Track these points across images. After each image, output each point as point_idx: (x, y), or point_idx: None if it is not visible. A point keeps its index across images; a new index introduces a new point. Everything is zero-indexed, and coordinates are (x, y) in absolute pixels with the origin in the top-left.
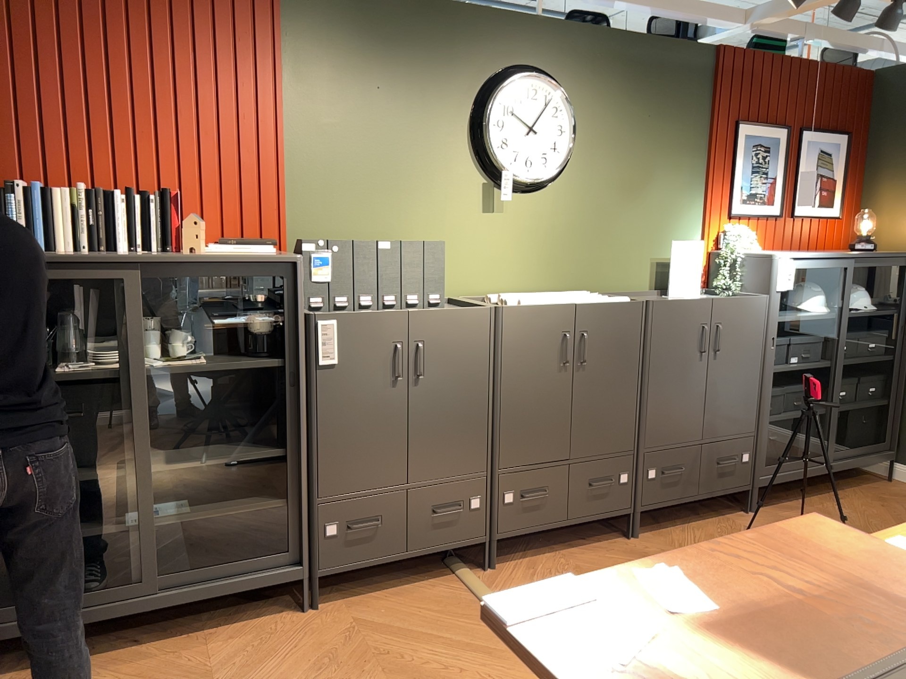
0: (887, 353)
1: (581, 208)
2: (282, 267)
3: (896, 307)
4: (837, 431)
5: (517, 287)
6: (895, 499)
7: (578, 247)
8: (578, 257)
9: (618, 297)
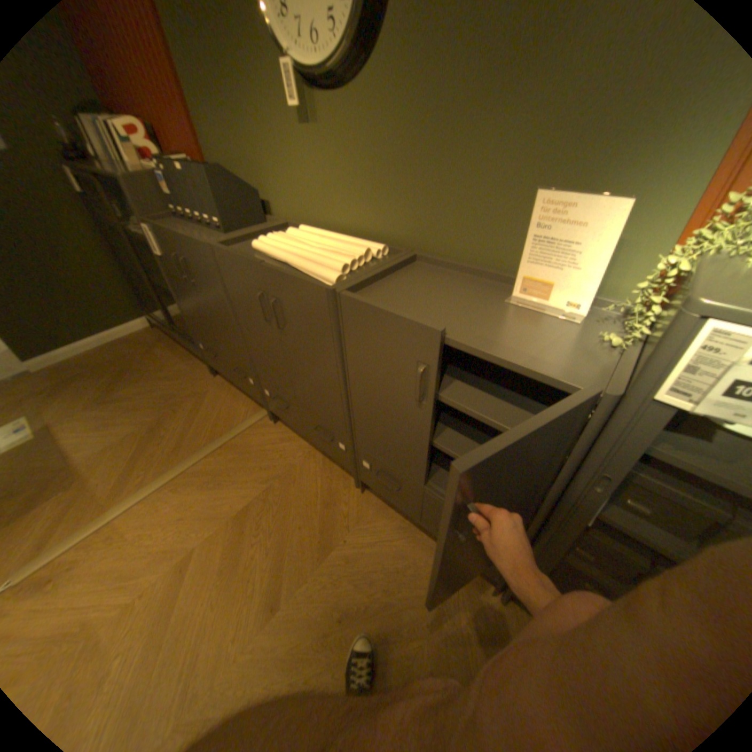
0: None
1: (406, 111)
2: (125, 181)
3: None
4: None
5: (341, 223)
6: None
7: (405, 180)
8: (404, 196)
9: (327, 271)
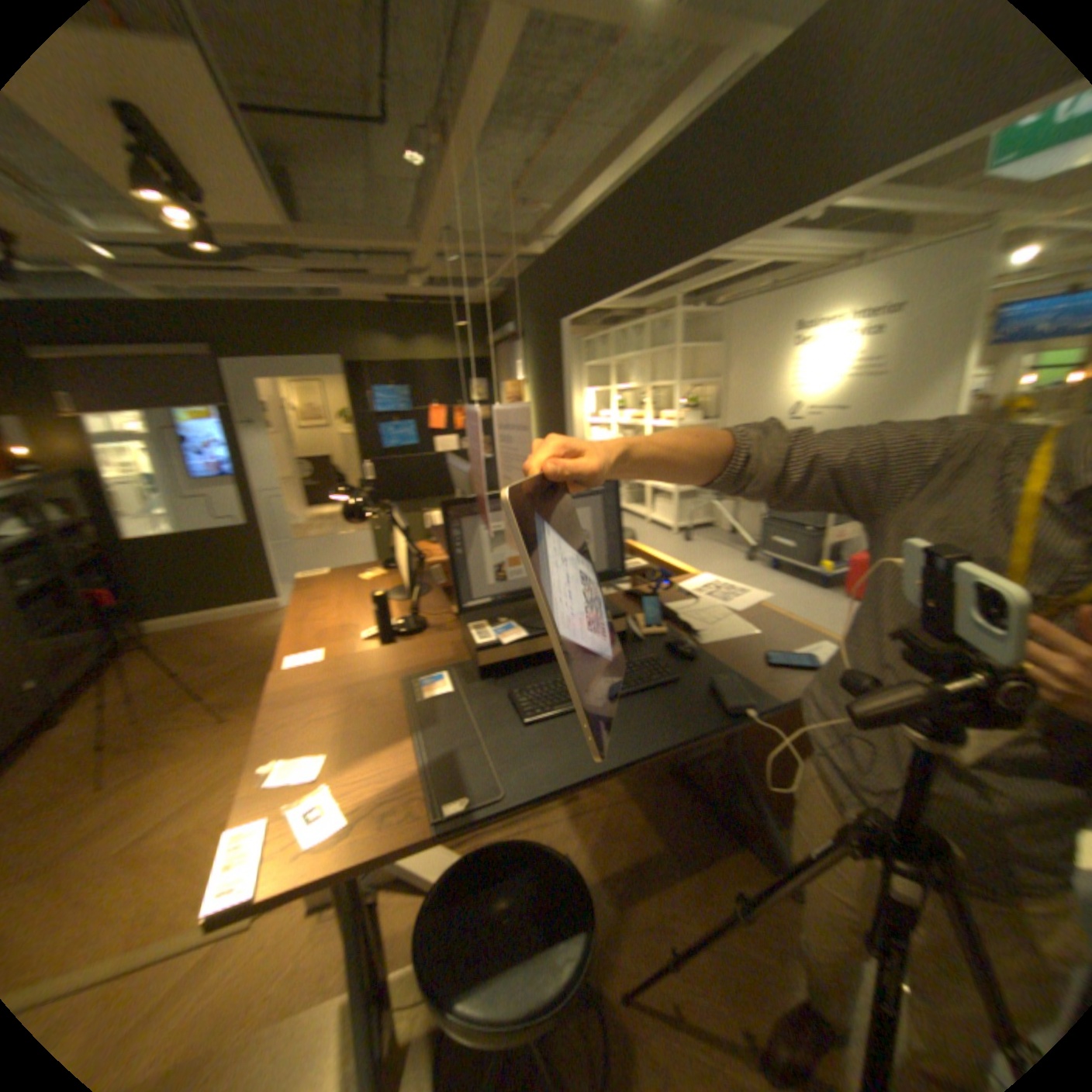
0: (99, 547)
1: None
2: None
3: (90, 511)
4: (91, 621)
5: None
6: (165, 645)
7: None
8: None
9: None
